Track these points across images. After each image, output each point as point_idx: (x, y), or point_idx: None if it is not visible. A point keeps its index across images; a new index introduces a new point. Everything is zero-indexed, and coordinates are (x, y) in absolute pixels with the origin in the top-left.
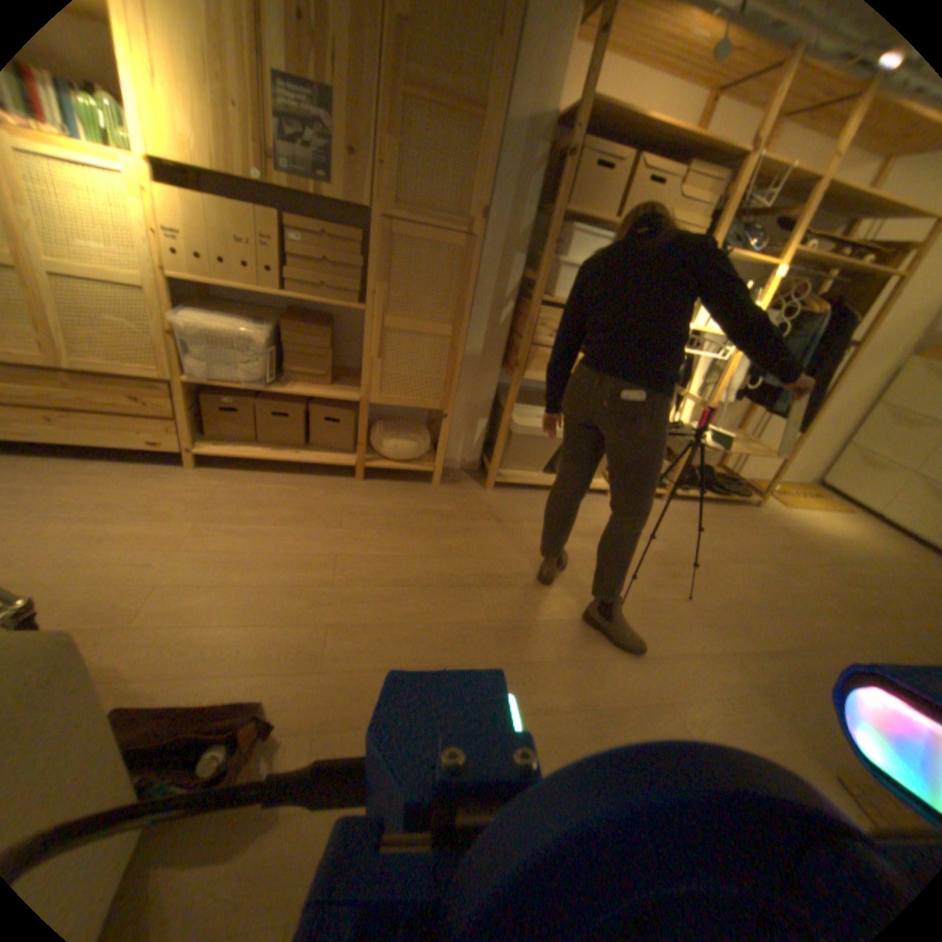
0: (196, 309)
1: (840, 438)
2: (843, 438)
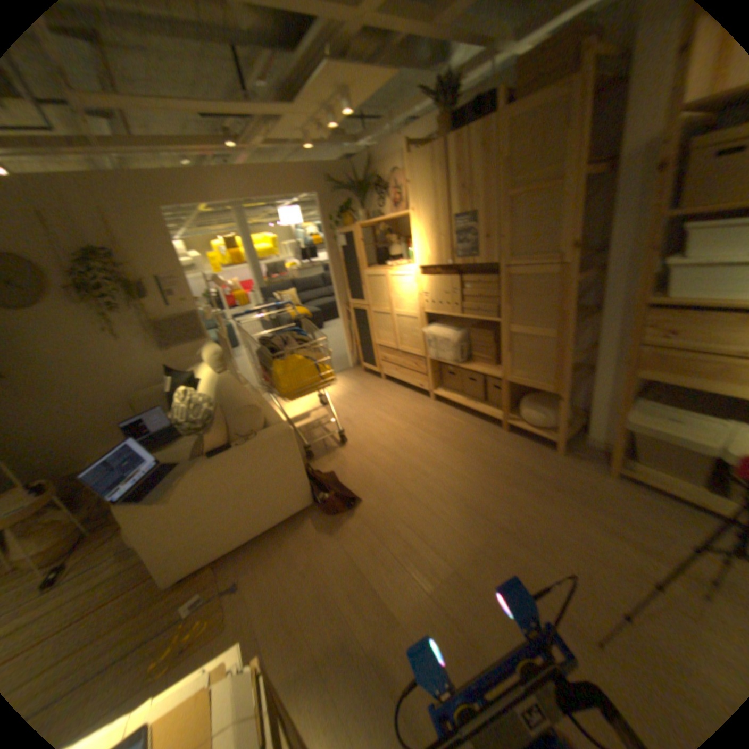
0: (437, 326)
1: None
2: None
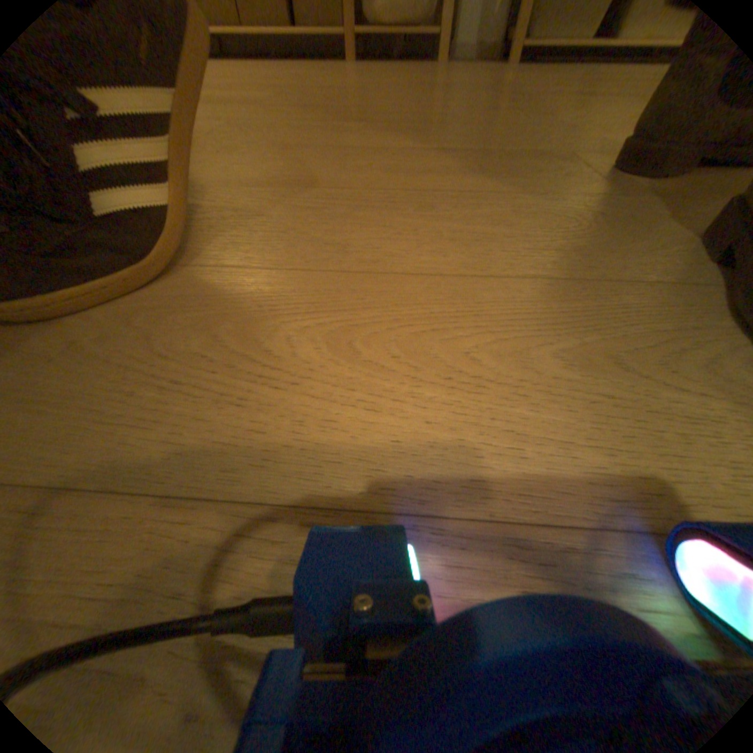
0: None
1: None
2: None
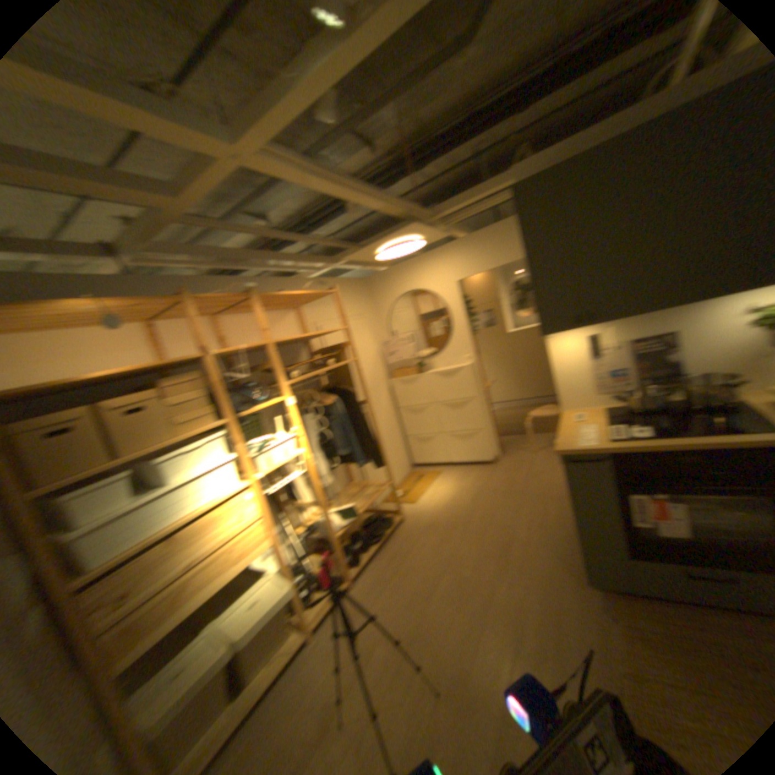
0: None
1: (401, 438)
2: (402, 436)
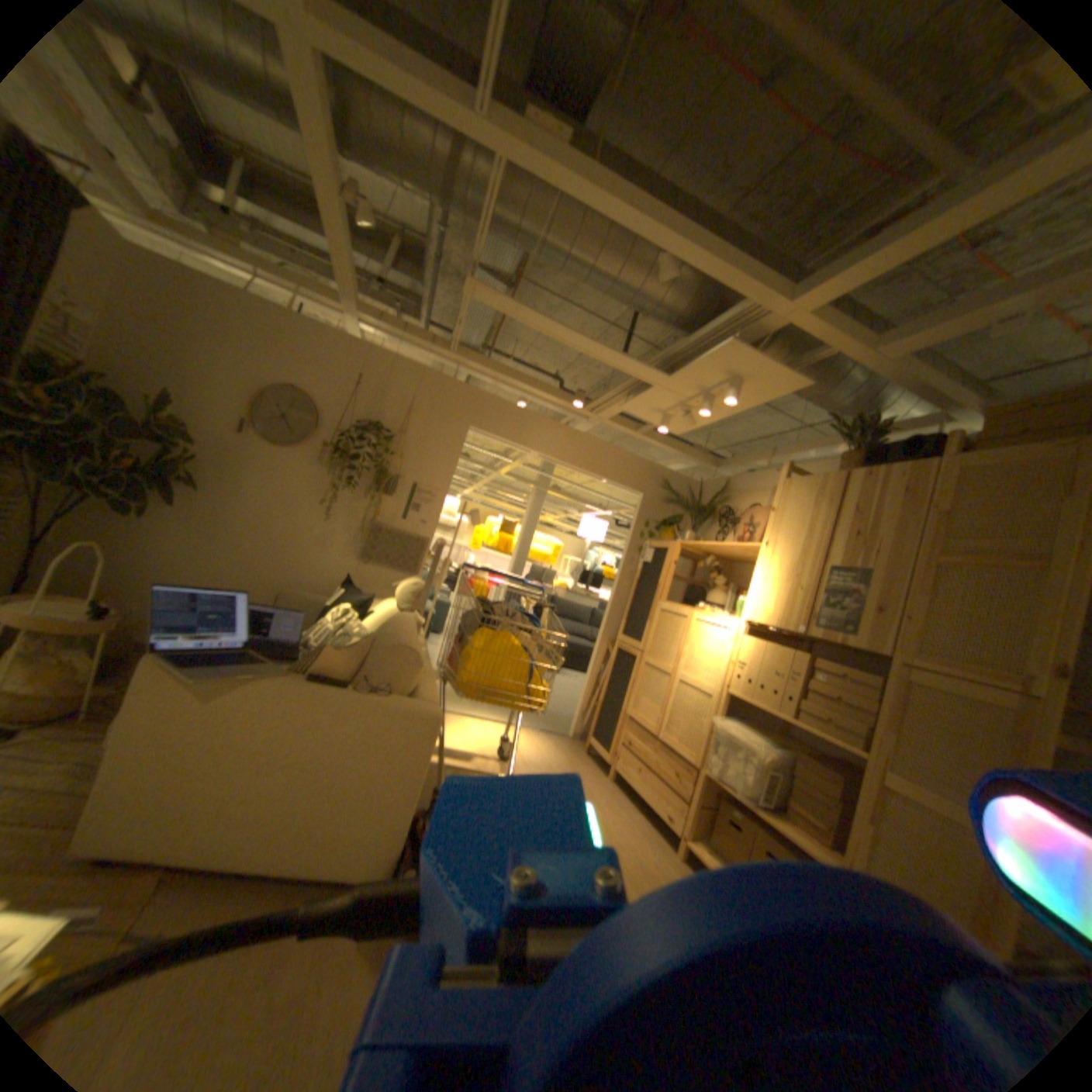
0: (741, 721)
1: None
2: None
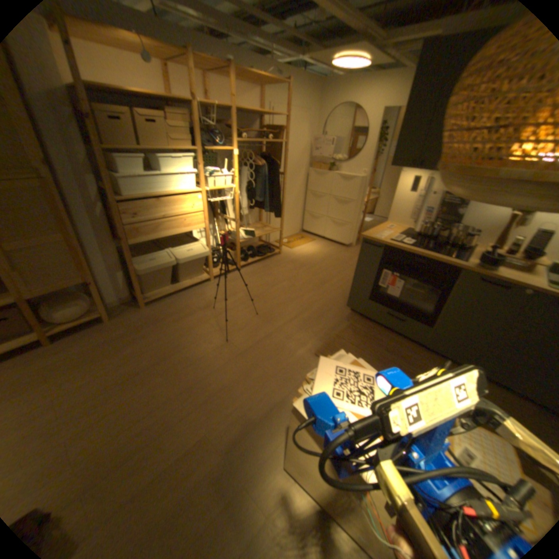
0: None
1: (300, 210)
2: (301, 210)
